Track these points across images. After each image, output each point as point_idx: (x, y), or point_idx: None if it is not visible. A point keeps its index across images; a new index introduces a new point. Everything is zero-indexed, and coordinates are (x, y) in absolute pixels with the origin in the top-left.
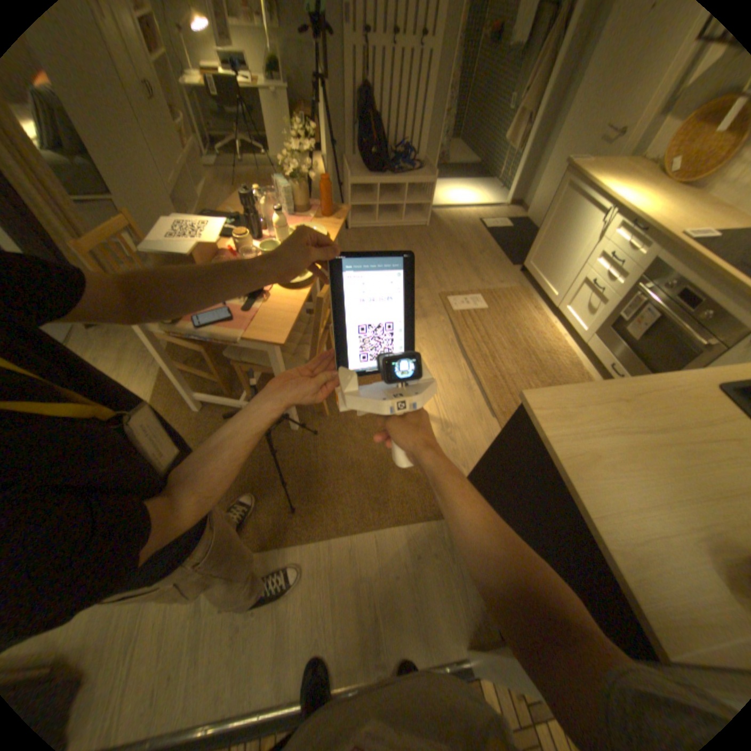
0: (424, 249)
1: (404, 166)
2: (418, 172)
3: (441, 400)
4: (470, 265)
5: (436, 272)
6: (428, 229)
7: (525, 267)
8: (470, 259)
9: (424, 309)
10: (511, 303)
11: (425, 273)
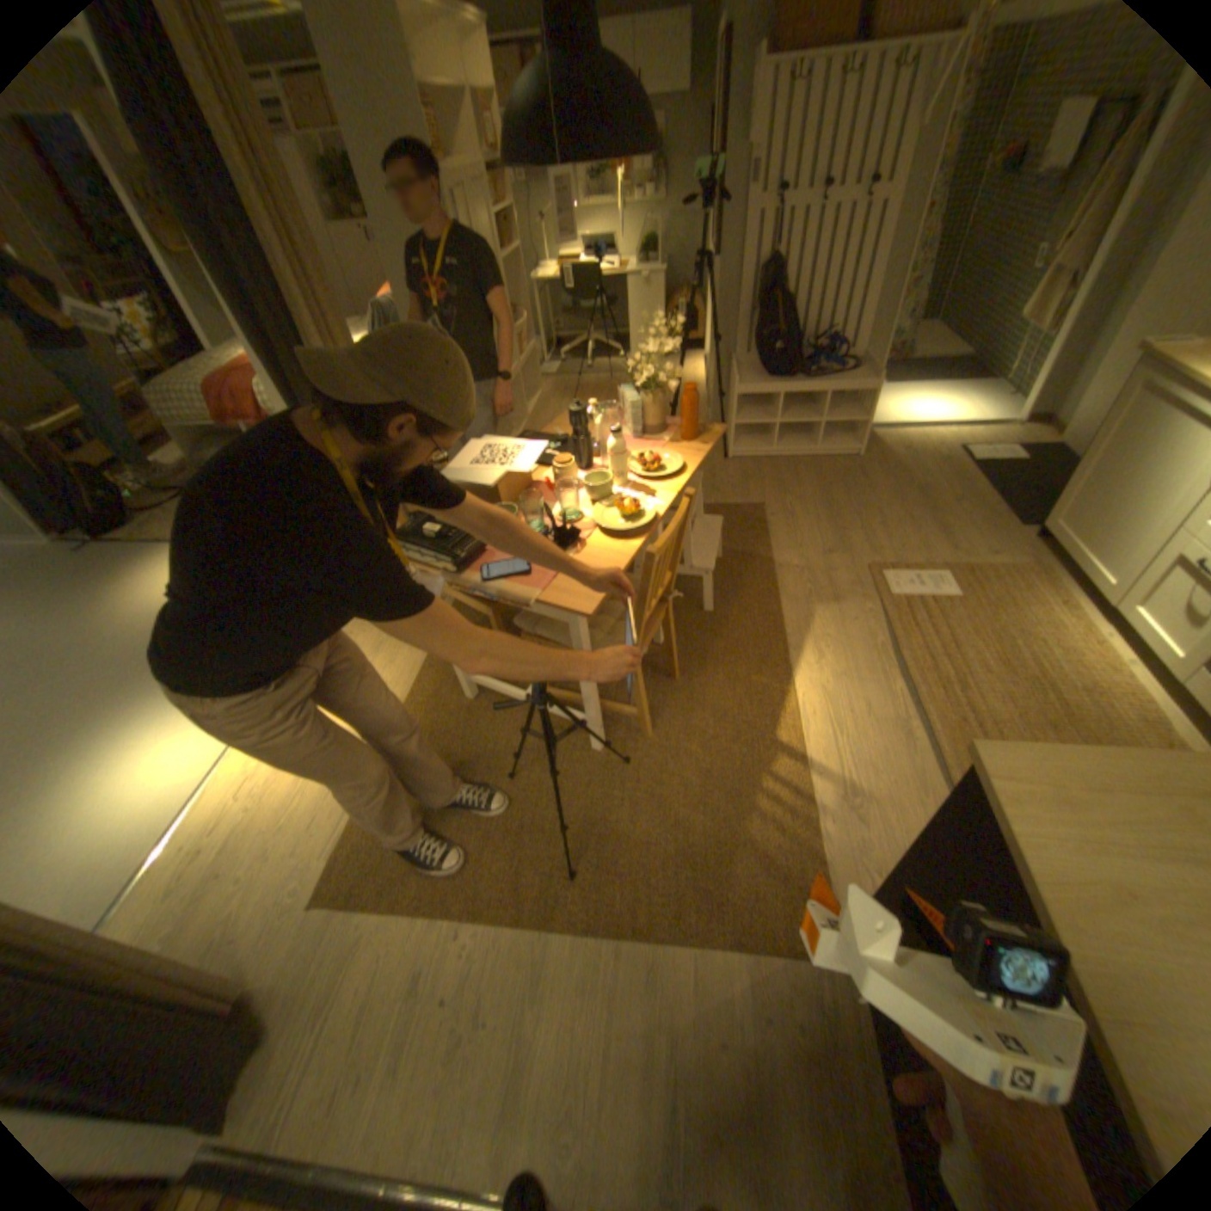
0: (851, 491)
1: (828, 365)
2: (850, 373)
3: (849, 745)
4: (935, 520)
5: (869, 528)
6: (863, 460)
7: (1048, 528)
8: (937, 510)
9: (839, 588)
10: (1013, 592)
11: (848, 529)
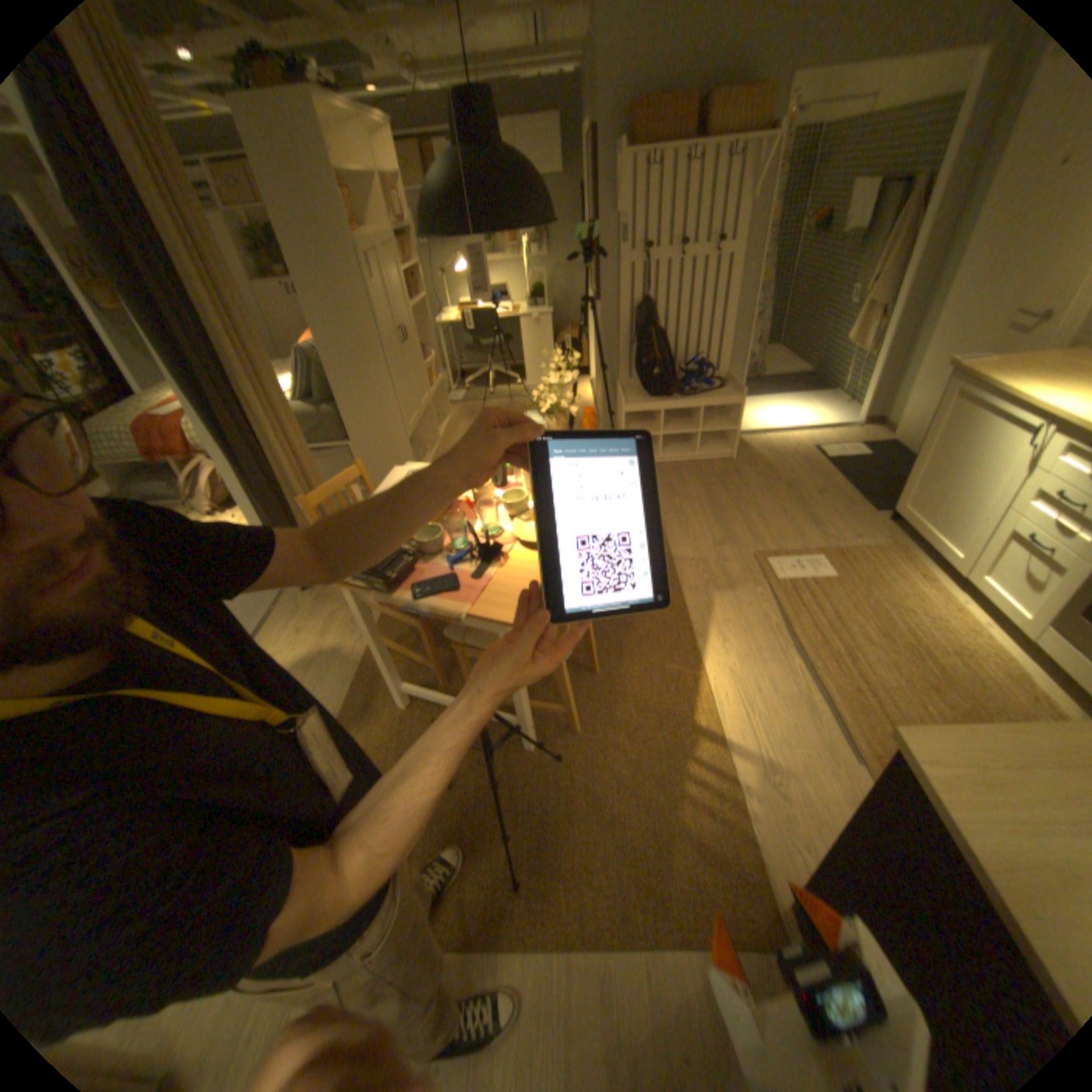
0: (730, 489)
1: (698, 385)
2: (717, 391)
3: (762, 723)
4: (804, 510)
5: (749, 521)
6: (736, 462)
7: (898, 512)
8: (804, 502)
9: (731, 576)
10: (879, 569)
11: (731, 523)
